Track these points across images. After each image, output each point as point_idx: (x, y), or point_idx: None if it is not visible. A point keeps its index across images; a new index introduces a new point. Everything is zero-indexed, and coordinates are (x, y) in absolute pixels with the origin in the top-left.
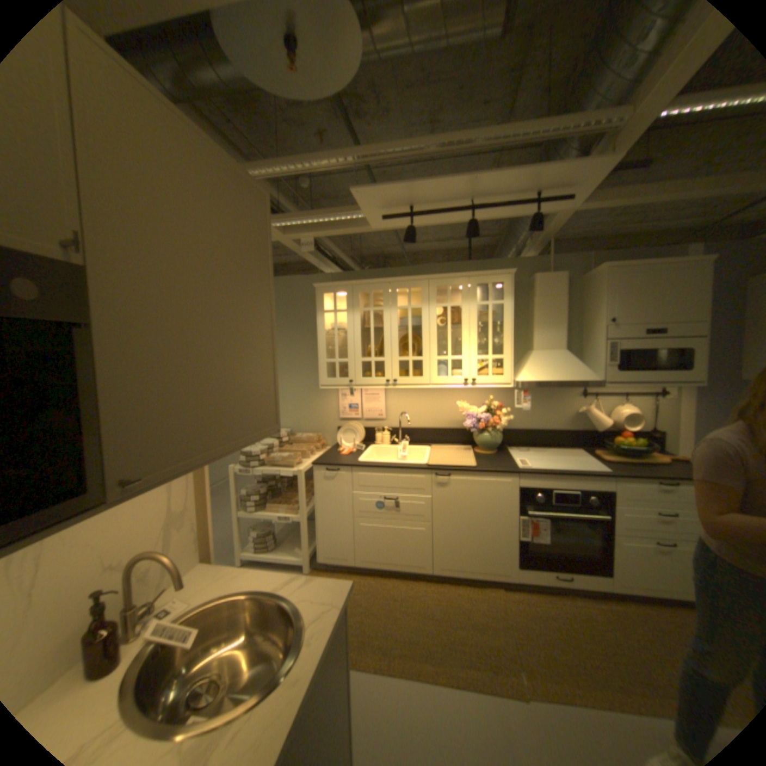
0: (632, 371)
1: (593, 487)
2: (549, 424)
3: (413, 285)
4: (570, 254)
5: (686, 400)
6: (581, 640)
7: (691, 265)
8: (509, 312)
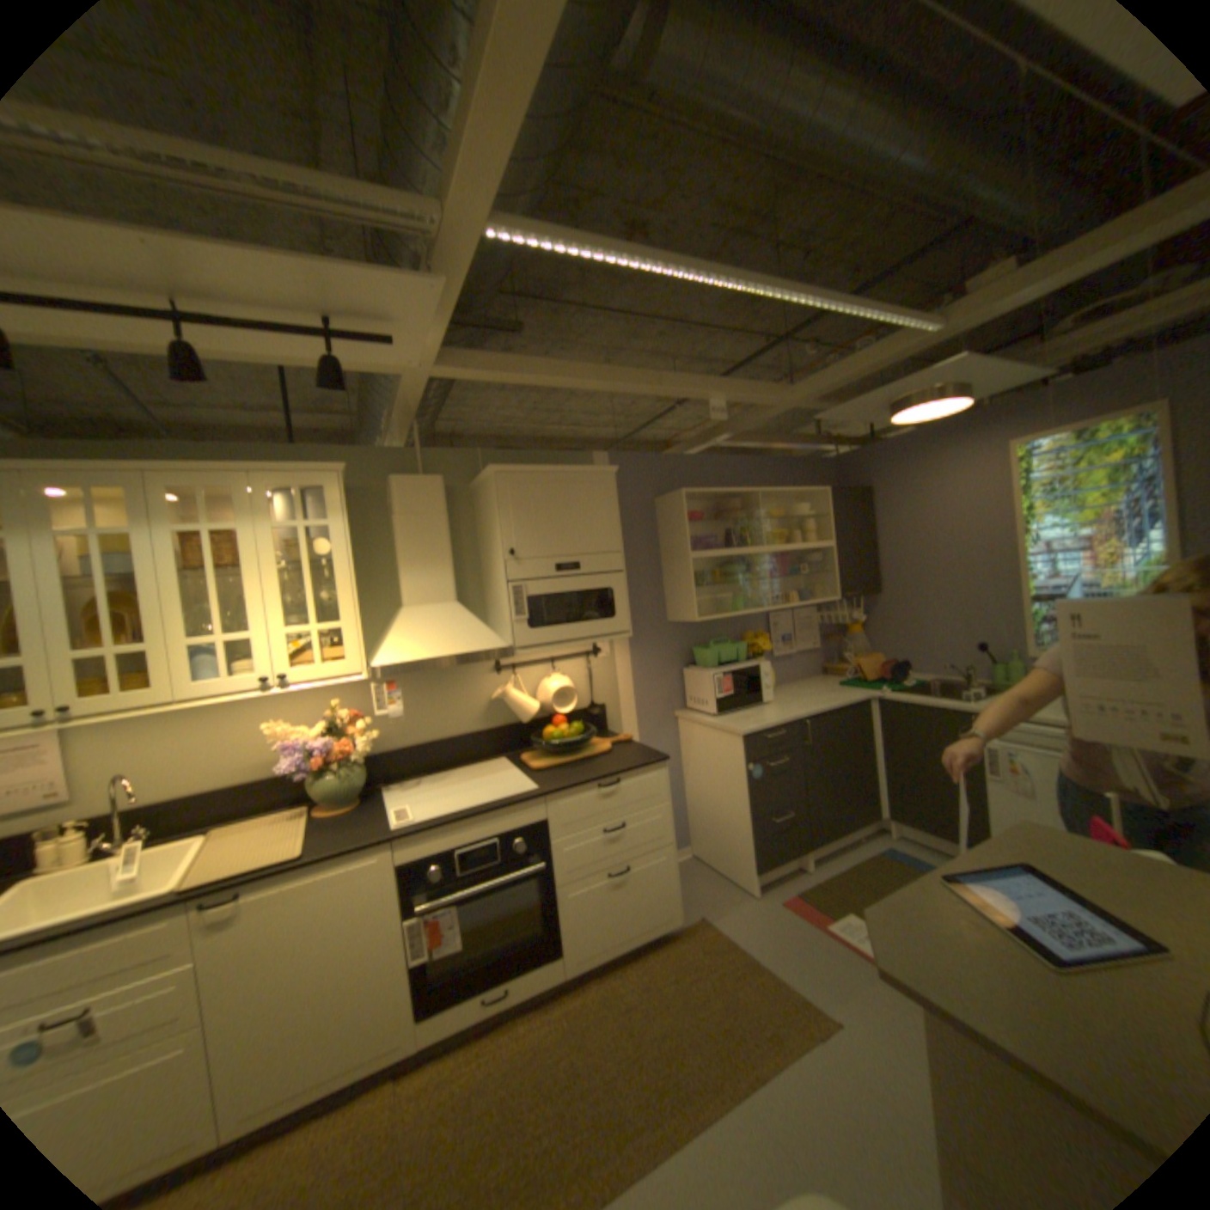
0: (548, 628)
1: (515, 823)
2: (451, 727)
3: (106, 483)
4: (447, 451)
5: (619, 657)
6: (520, 1107)
7: (593, 478)
8: (342, 541)
